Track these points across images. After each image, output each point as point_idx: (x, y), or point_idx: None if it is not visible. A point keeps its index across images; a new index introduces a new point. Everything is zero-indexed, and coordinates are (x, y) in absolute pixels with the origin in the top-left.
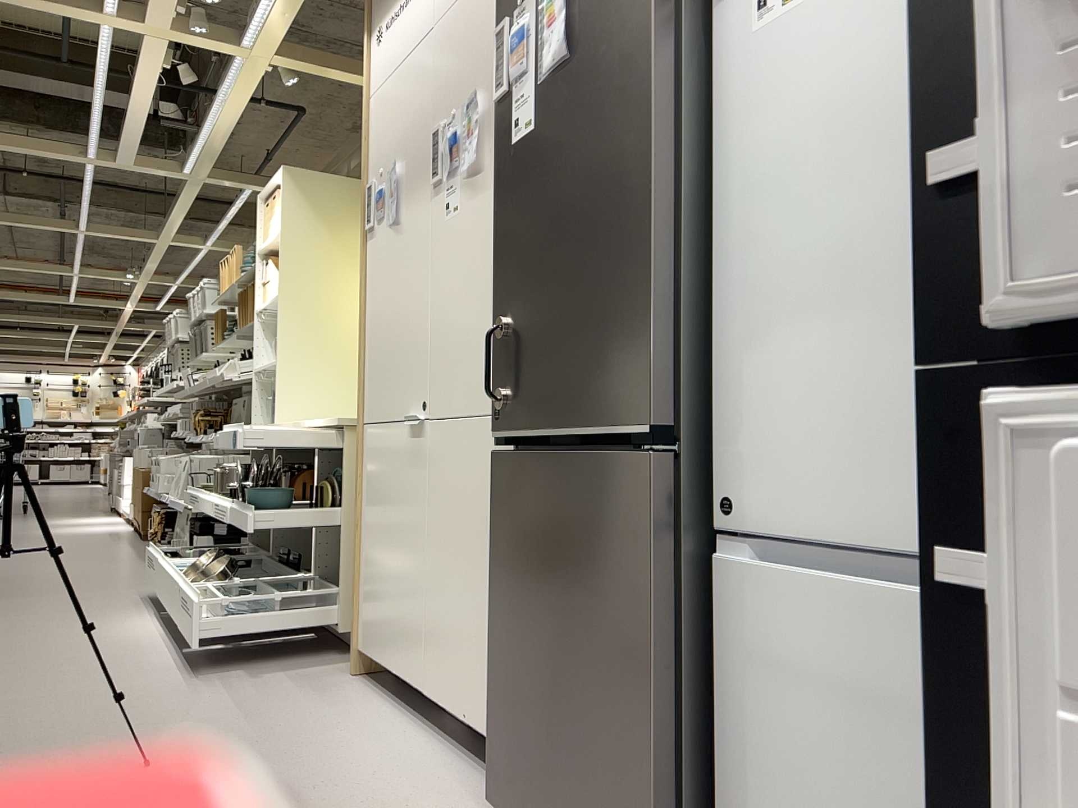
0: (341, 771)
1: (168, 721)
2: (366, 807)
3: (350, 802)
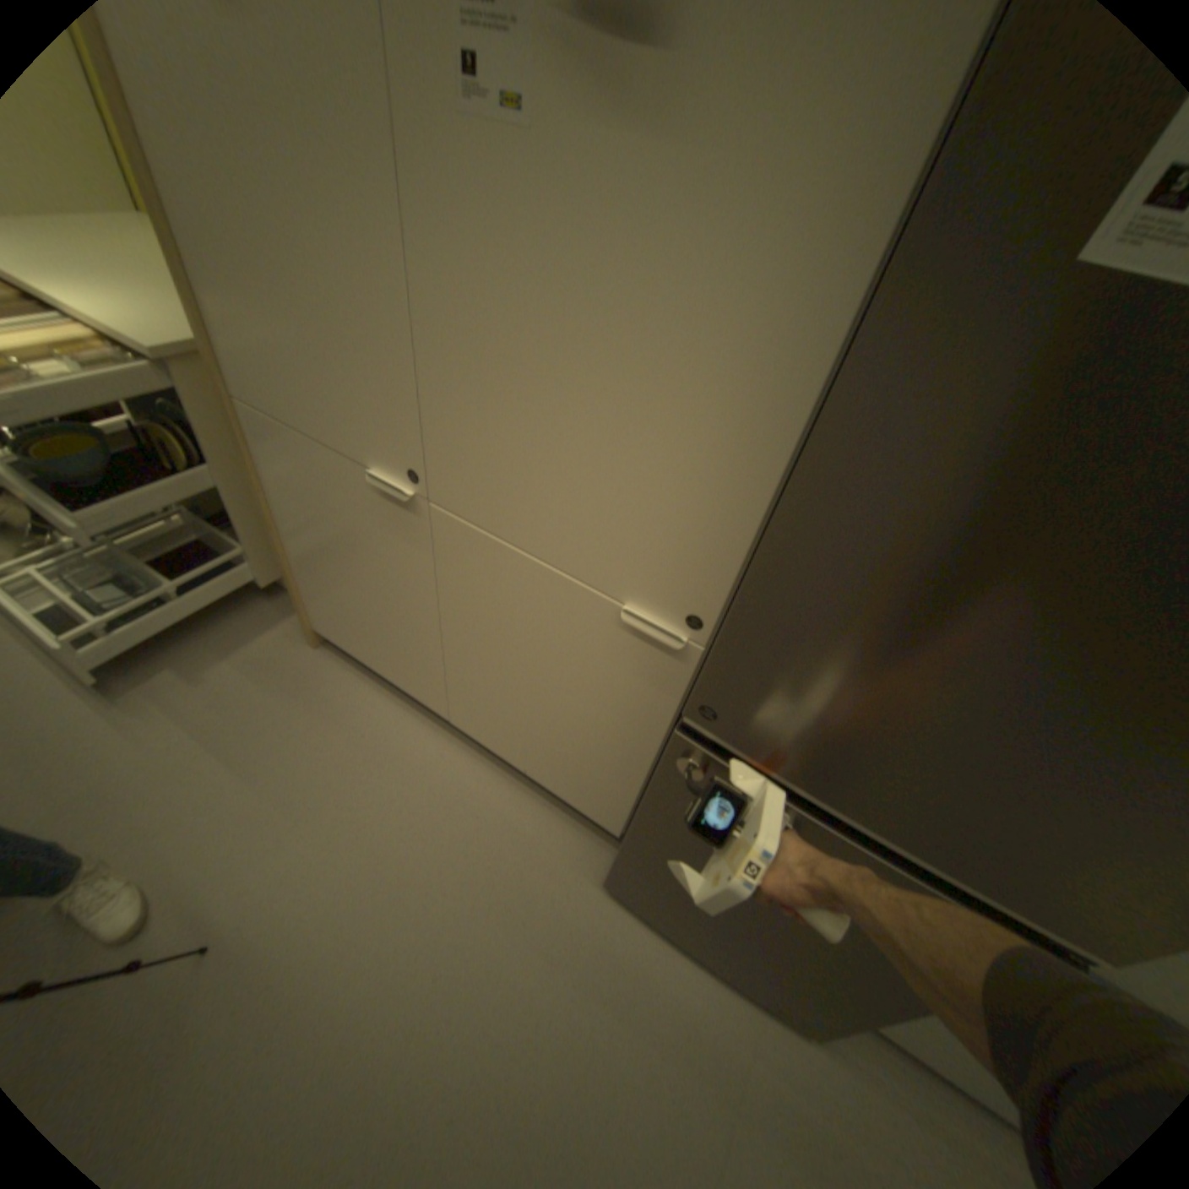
0: (427, 856)
1: (153, 826)
2: (490, 912)
3: (471, 908)
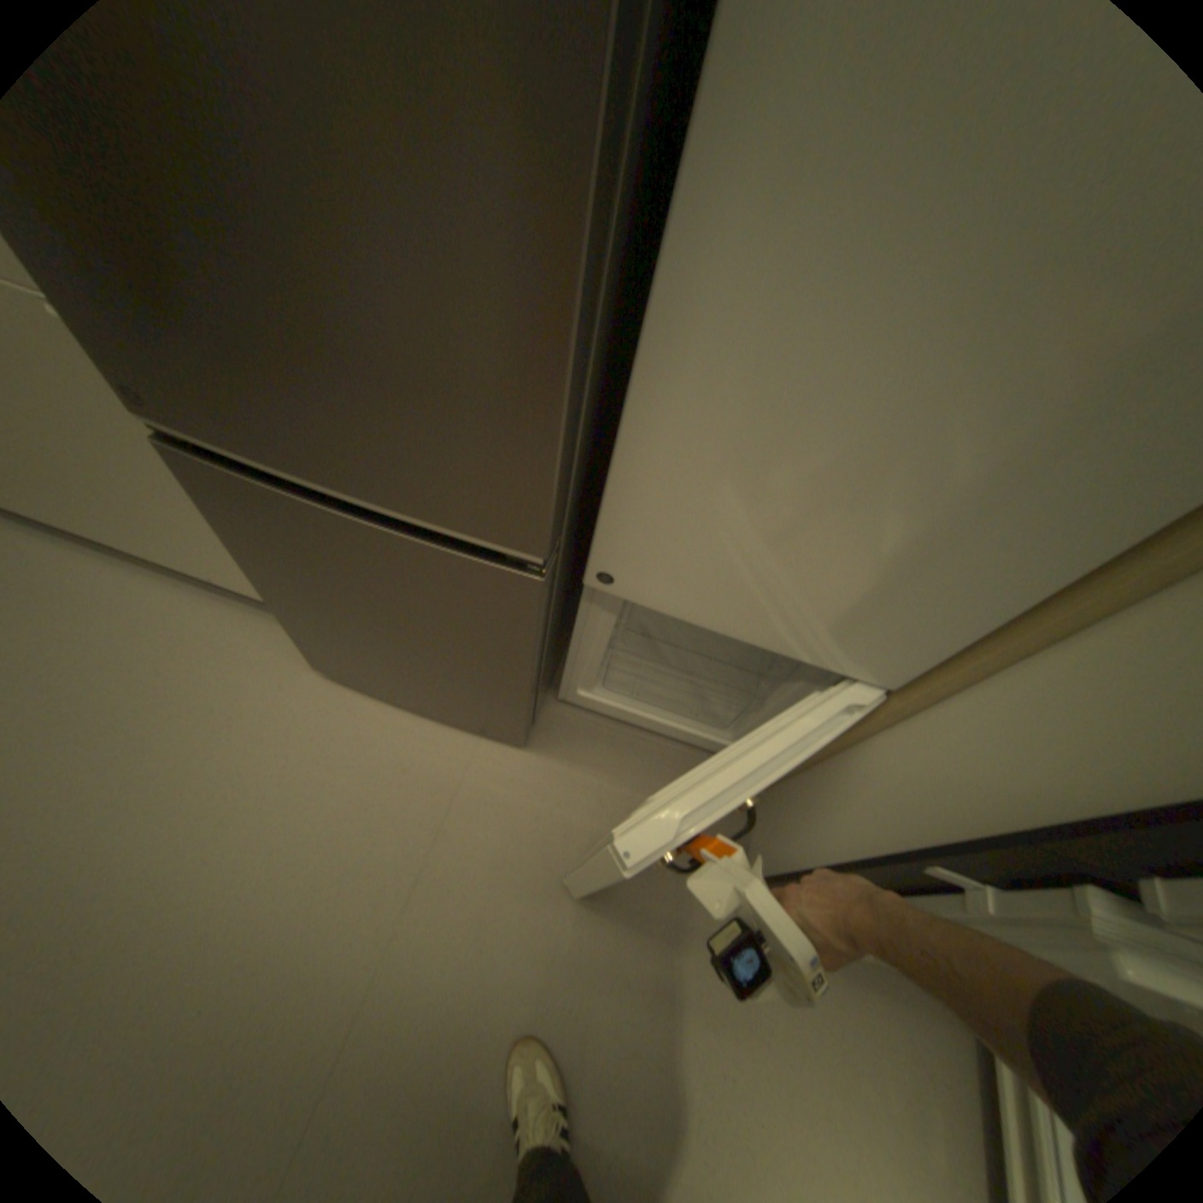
0: (112, 681)
1: None
2: (192, 715)
3: (169, 716)
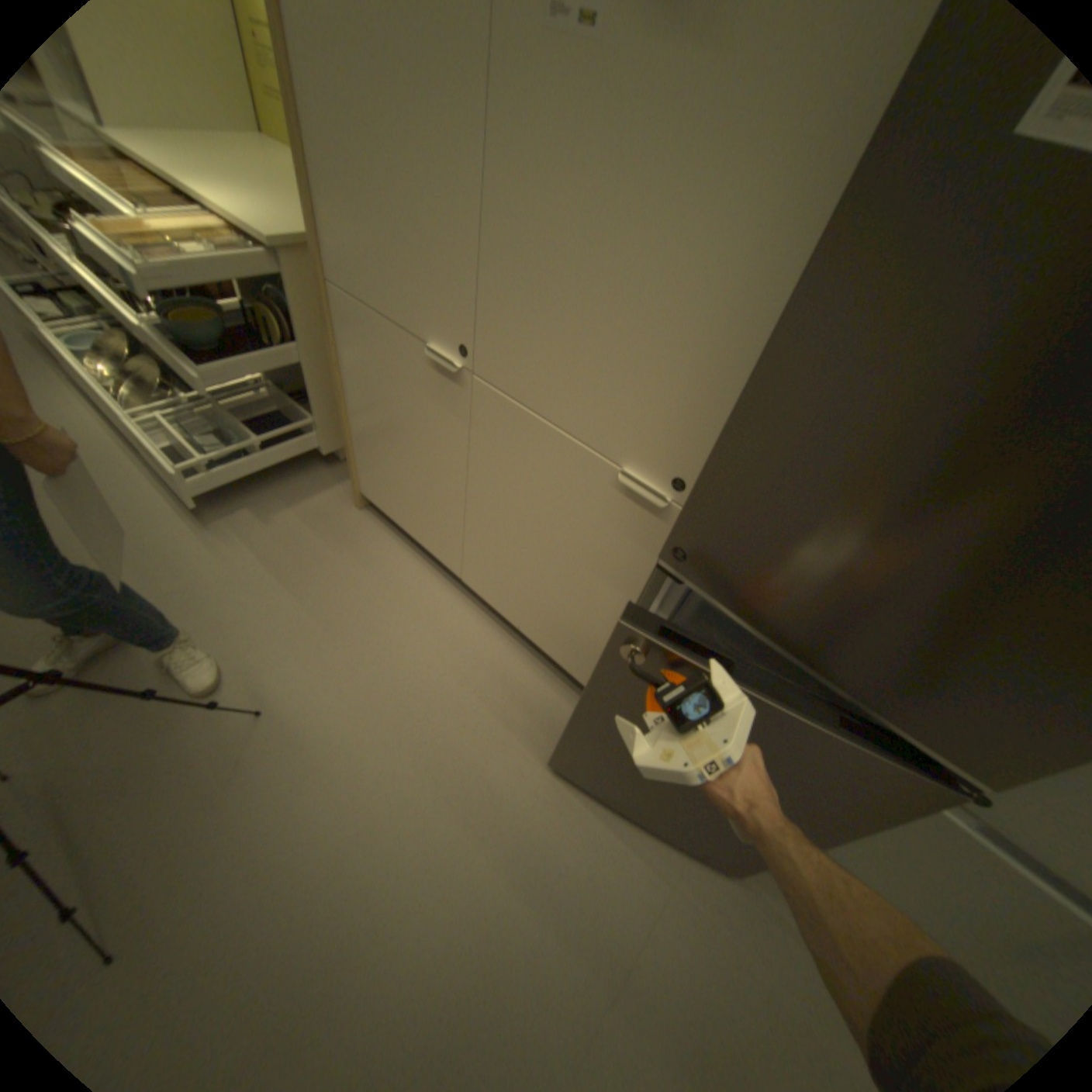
0: (432, 679)
1: (229, 620)
2: (477, 729)
3: (462, 723)
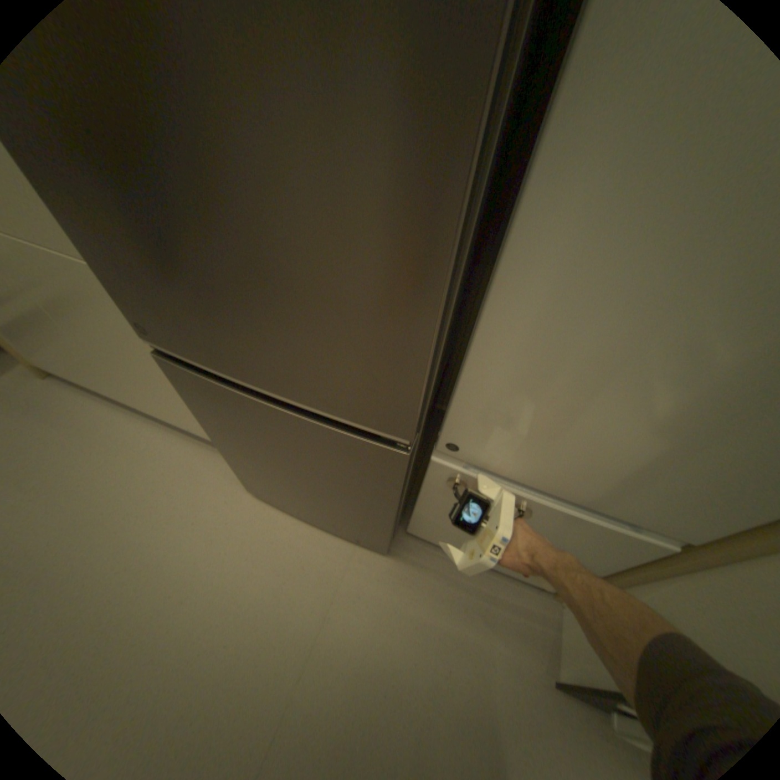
0: (125, 495)
1: None
2: (169, 520)
3: (155, 520)
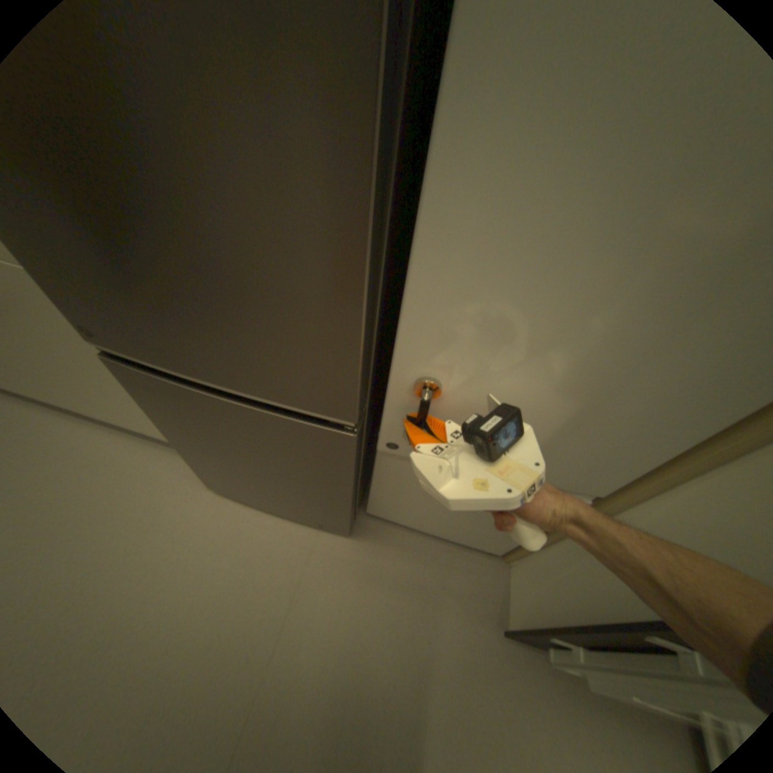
0: (77, 503)
1: None
2: (128, 524)
3: (112, 526)
